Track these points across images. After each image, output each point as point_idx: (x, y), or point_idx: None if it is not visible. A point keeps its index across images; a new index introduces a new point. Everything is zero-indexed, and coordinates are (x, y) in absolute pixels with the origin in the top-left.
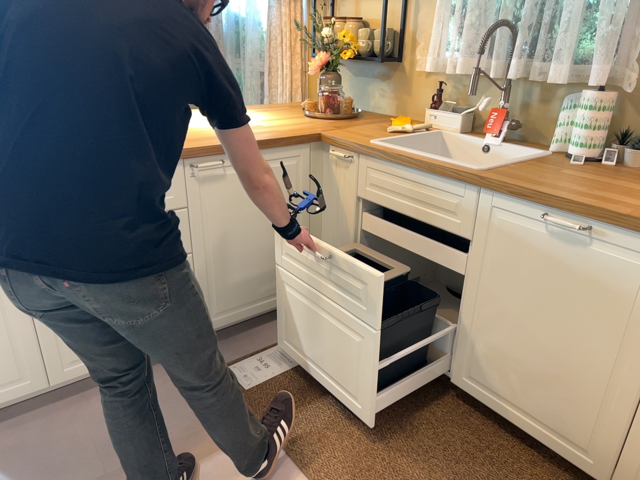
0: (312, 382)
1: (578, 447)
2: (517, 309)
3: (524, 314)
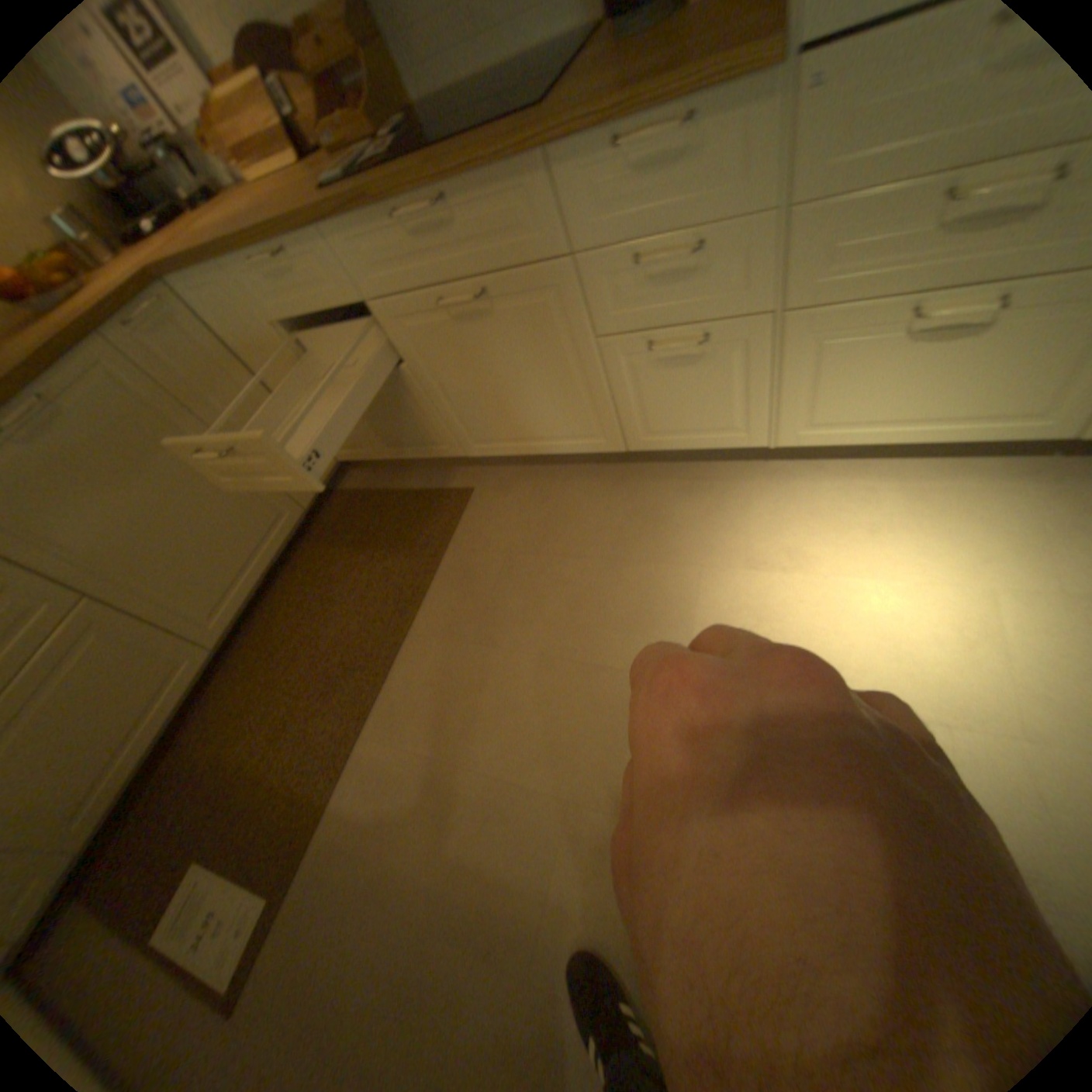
0: (233, 816)
1: (277, 519)
2: (128, 523)
3: (137, 517)
